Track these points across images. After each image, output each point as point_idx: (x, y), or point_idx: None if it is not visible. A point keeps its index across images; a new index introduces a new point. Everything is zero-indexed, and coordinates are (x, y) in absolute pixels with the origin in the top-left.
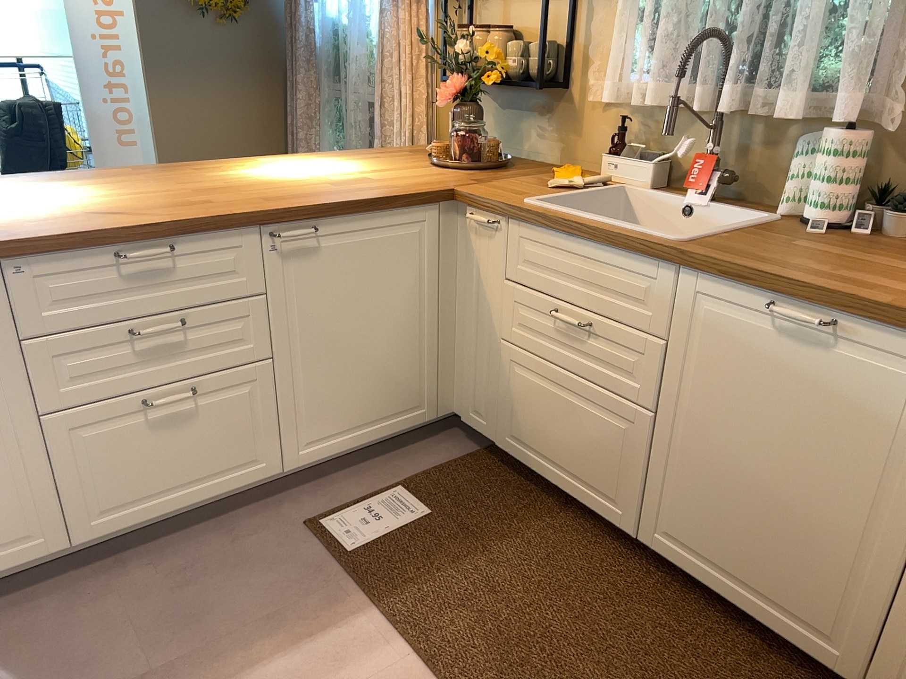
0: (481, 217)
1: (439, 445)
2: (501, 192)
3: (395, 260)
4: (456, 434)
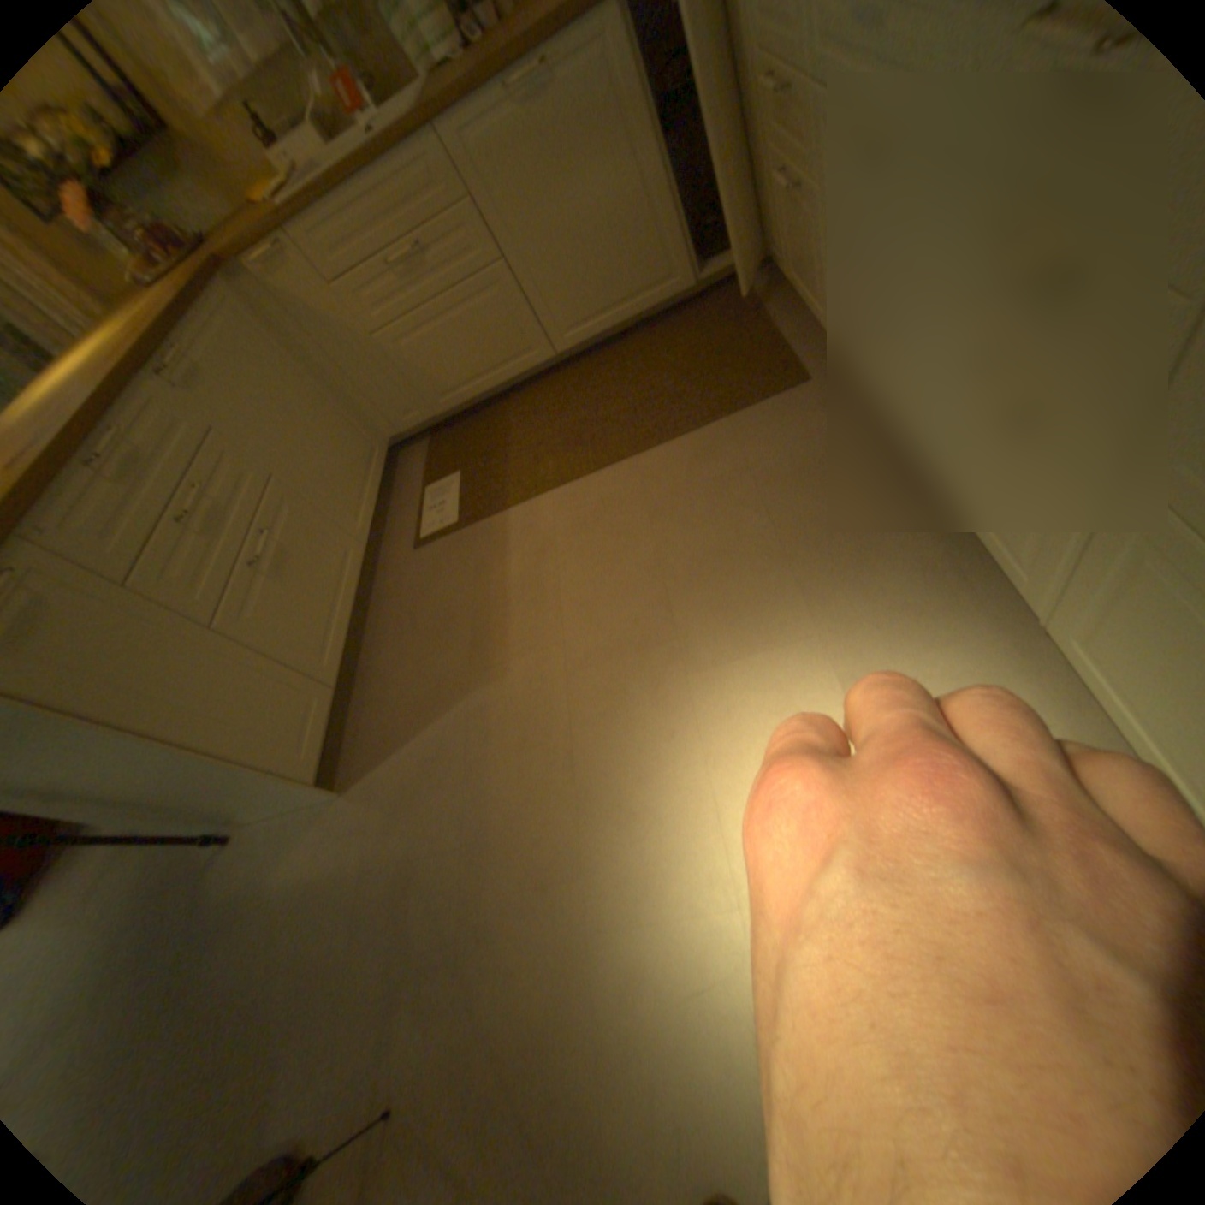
0: (265, 250)
1: (409, 462)
2: (251, 222)
3: (249, 344)
4: (408, 451)
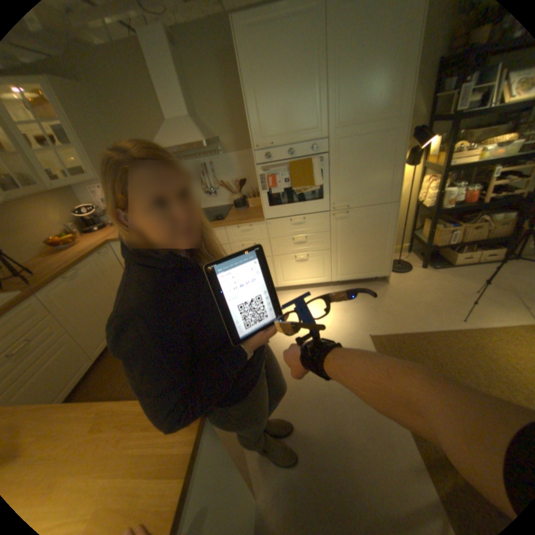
0: None
1: None
2: None
3: None
4: None
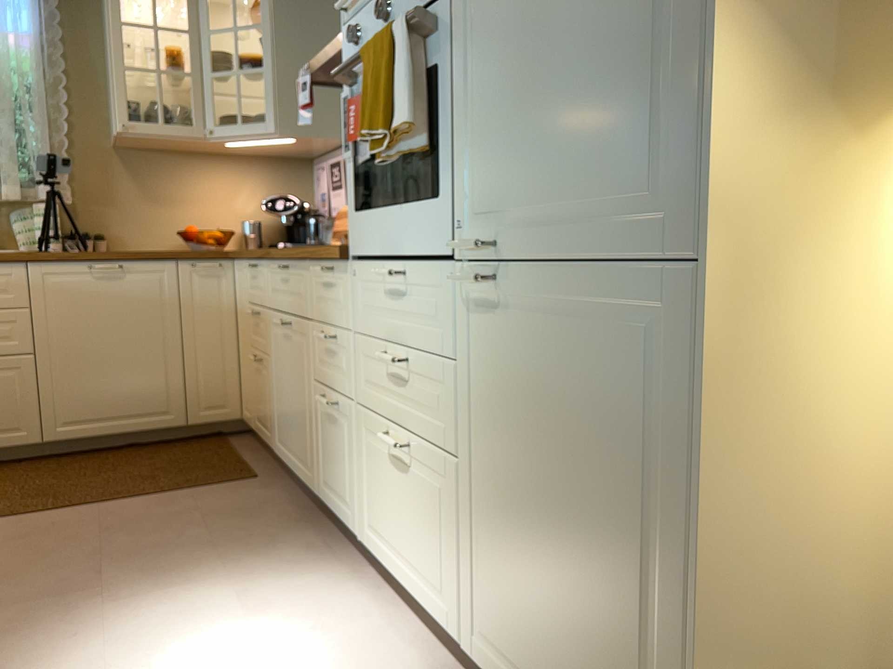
0: None
1: None
2: None
3: None
4: None
